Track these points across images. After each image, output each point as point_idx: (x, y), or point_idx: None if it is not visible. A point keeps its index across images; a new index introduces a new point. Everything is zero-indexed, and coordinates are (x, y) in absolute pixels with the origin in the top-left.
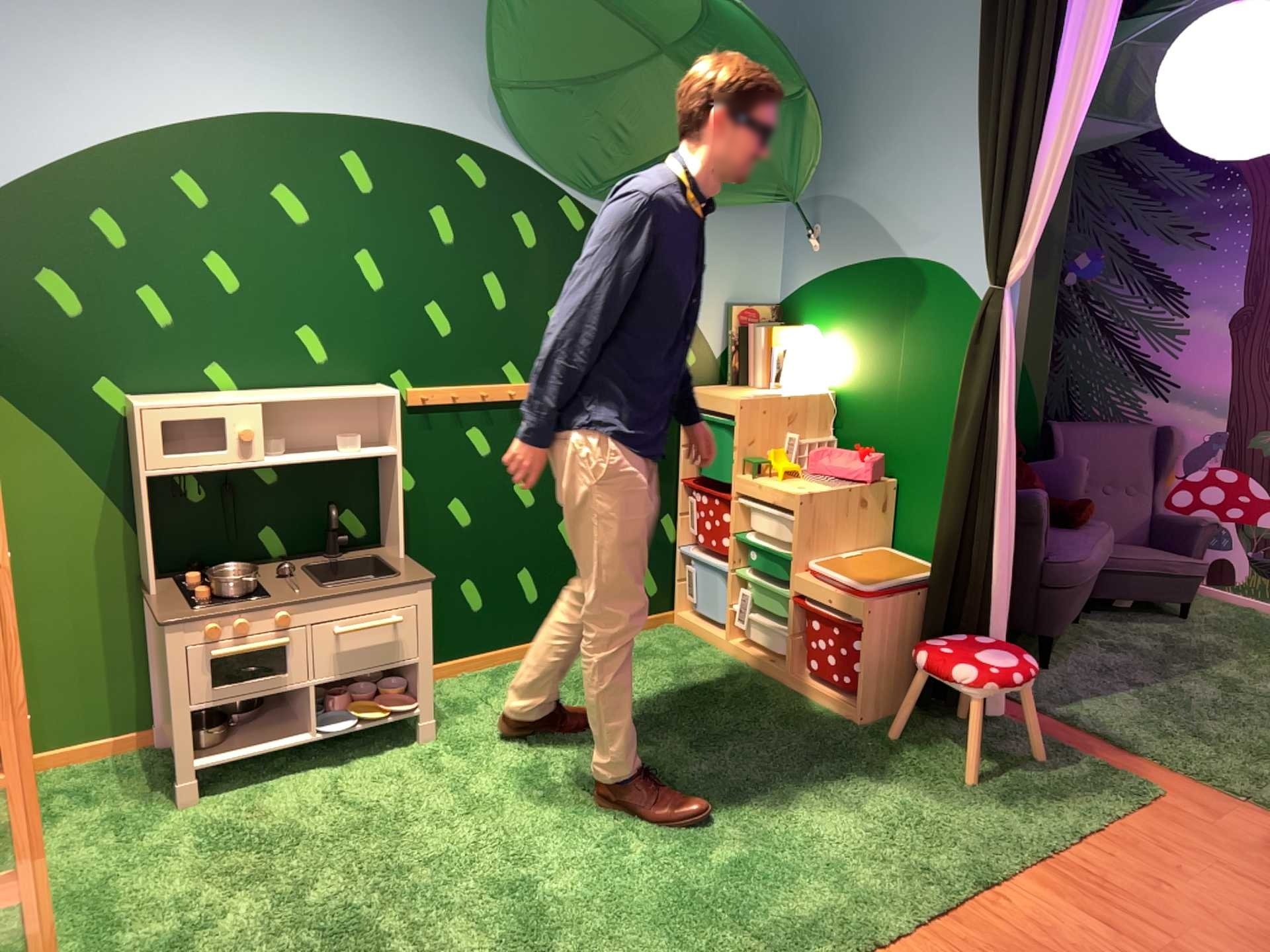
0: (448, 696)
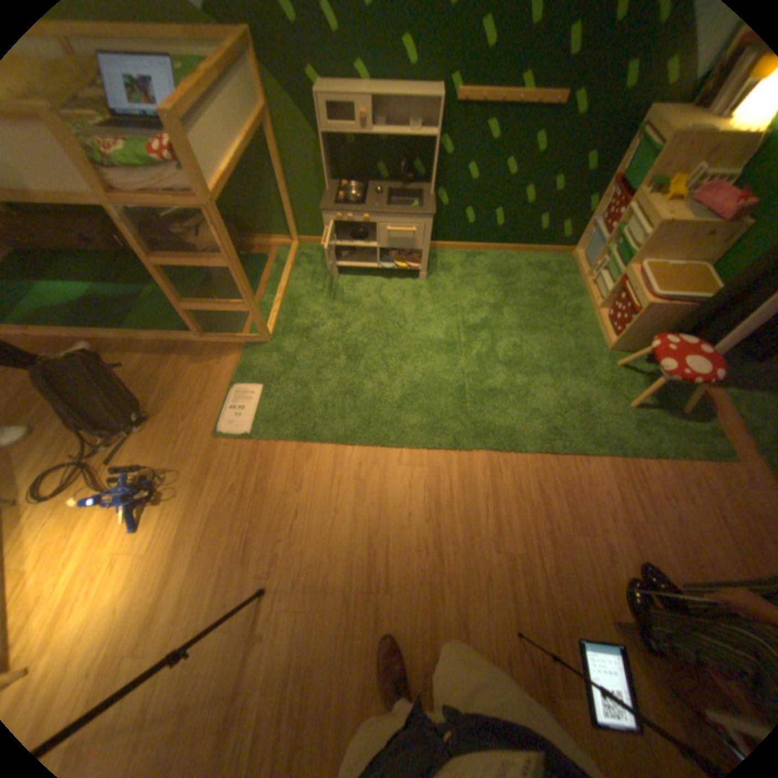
0: (444, 260)
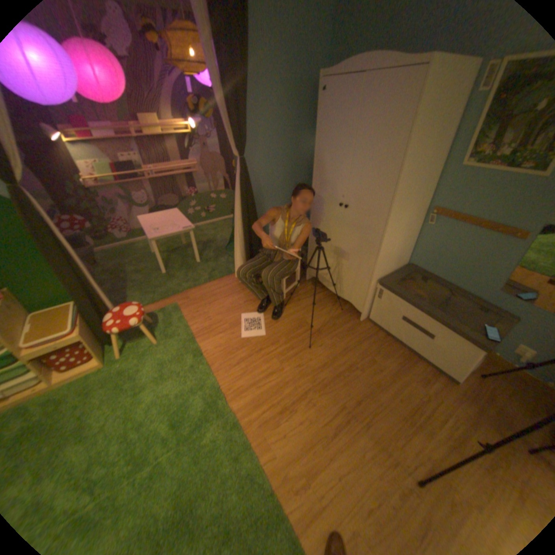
0: None
